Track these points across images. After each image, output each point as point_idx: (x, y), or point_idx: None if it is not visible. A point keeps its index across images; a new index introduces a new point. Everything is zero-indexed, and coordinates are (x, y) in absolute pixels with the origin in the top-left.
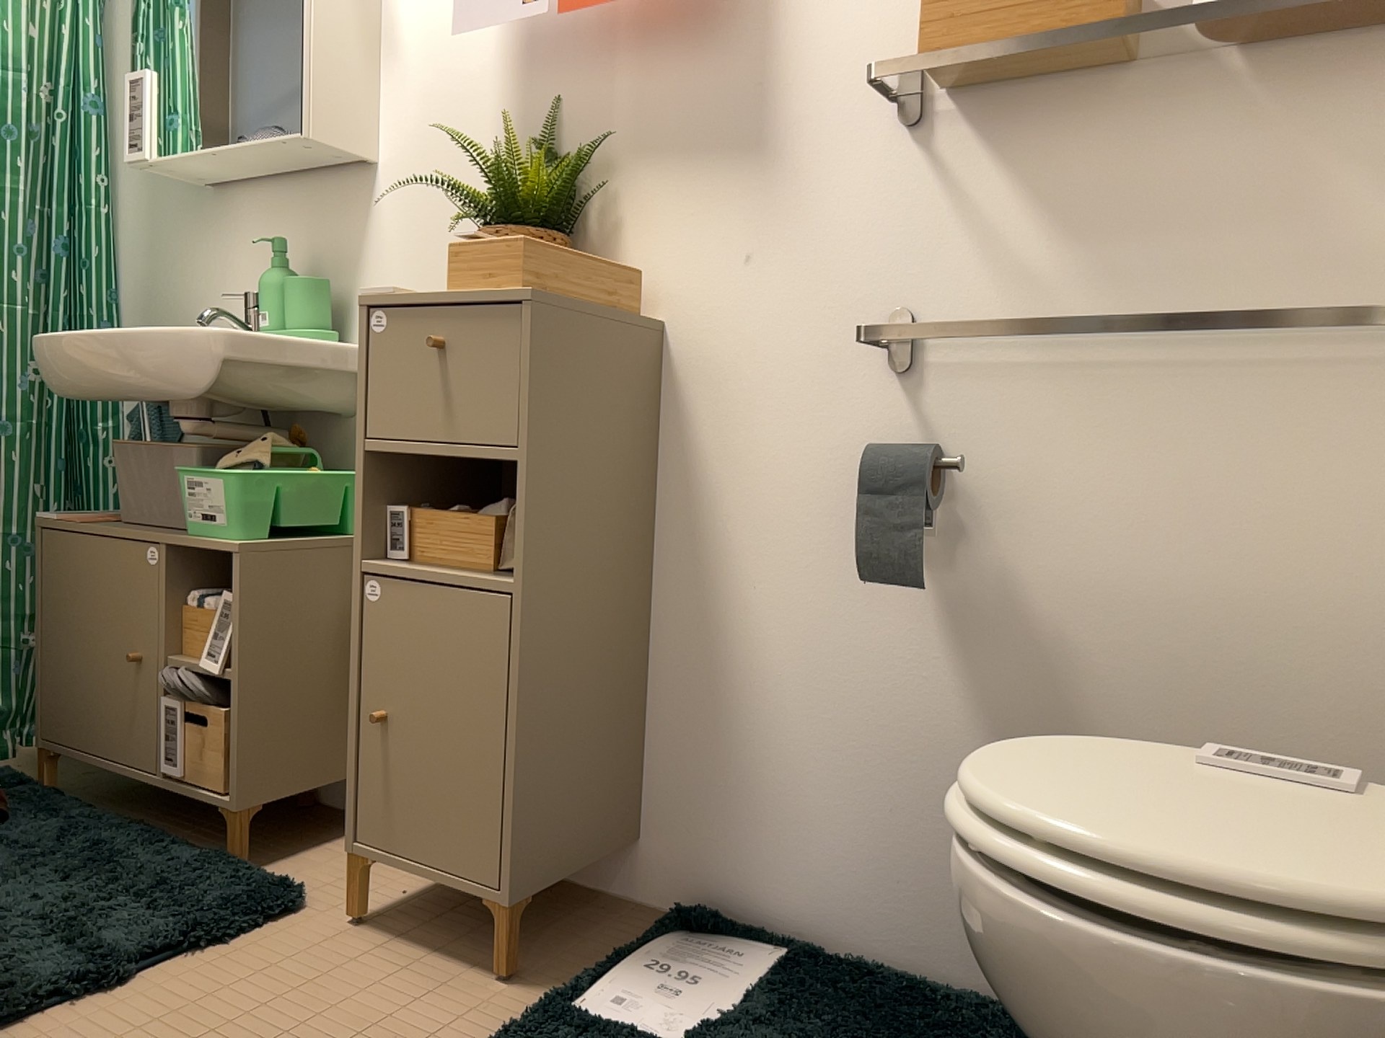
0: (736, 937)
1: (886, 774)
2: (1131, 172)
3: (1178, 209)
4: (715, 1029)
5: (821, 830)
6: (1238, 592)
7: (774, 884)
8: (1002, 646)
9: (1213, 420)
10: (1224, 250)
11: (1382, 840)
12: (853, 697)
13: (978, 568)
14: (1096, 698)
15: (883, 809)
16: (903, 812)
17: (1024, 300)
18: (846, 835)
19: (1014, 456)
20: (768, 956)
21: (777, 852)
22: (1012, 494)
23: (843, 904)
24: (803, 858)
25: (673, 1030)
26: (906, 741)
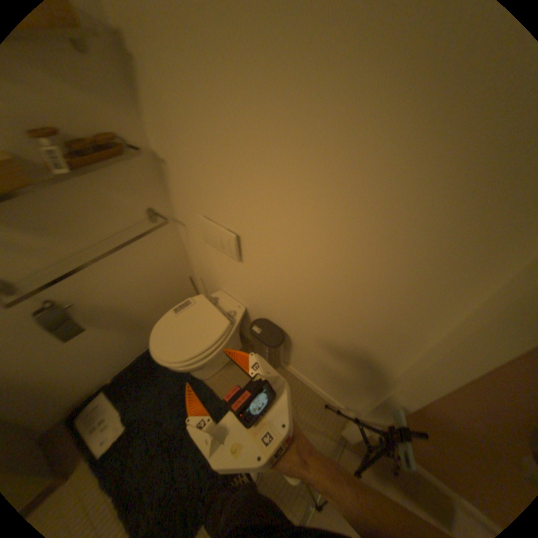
0: (85, 406)
1: (90, 356)
2: (47, 210)
3: (71, 215)
4: (122, 420)
5: (83, 376)
6: (137, 277)
7: (80, 392)
8: (98, 318)
9: (114, 254)
10: (92, 220)
11: (208, 314)
12: (69, 356)
13: (80, 313)
14: (124, 309)
15: (95, 360)
16: (100, 356)
17: (39, 256)
18: (90, 370)
19: (70, 289)
20: (99, 400)
21: (75, 389)
22: (76, 295)
23: (99, 377)
24: (83, 383)
25: (115, 431)
26: (90, 348)
